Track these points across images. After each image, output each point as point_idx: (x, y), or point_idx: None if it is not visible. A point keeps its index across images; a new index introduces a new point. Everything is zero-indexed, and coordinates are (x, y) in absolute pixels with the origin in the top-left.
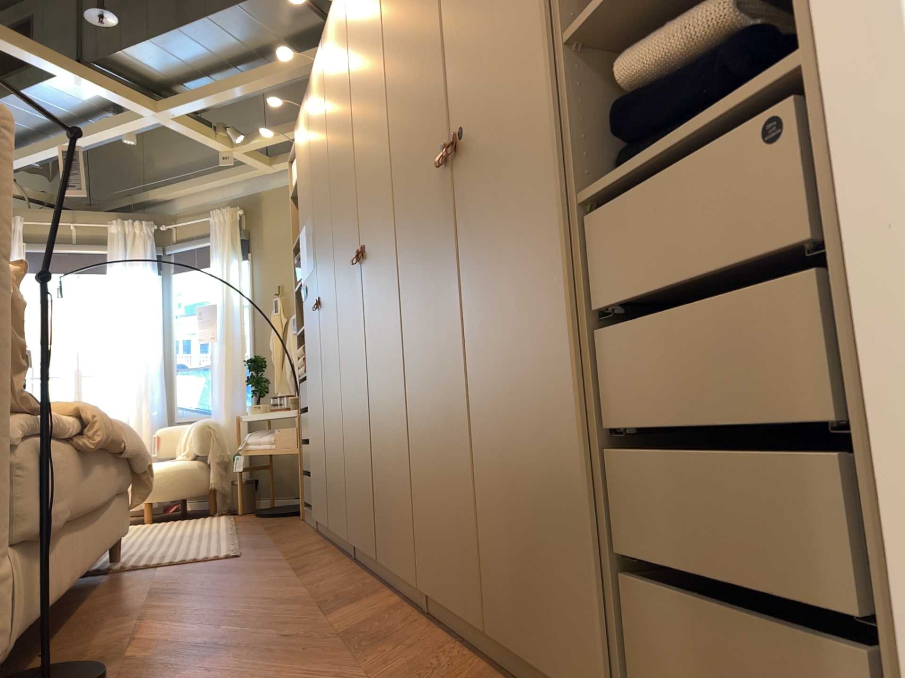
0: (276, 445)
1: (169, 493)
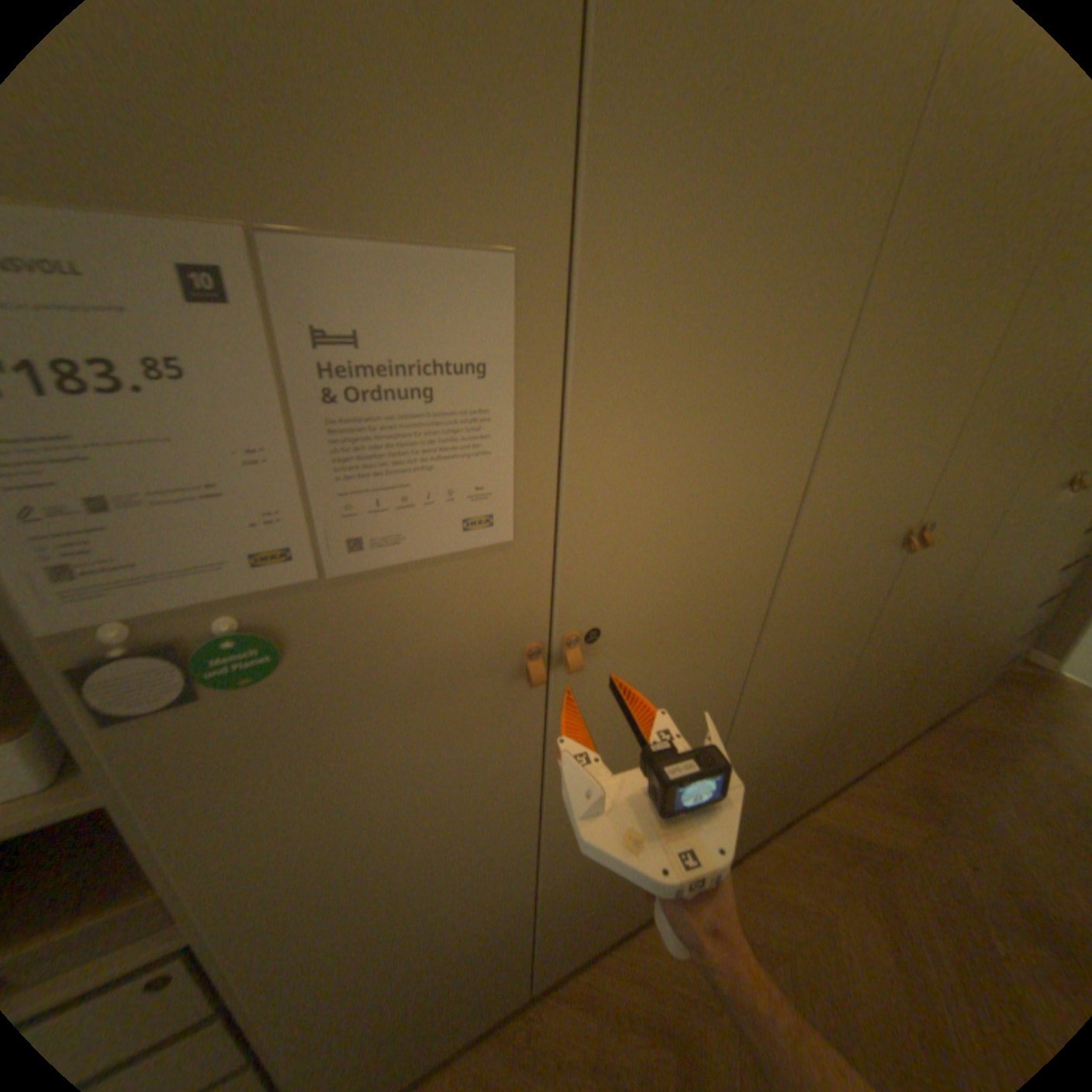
0: None
1: None
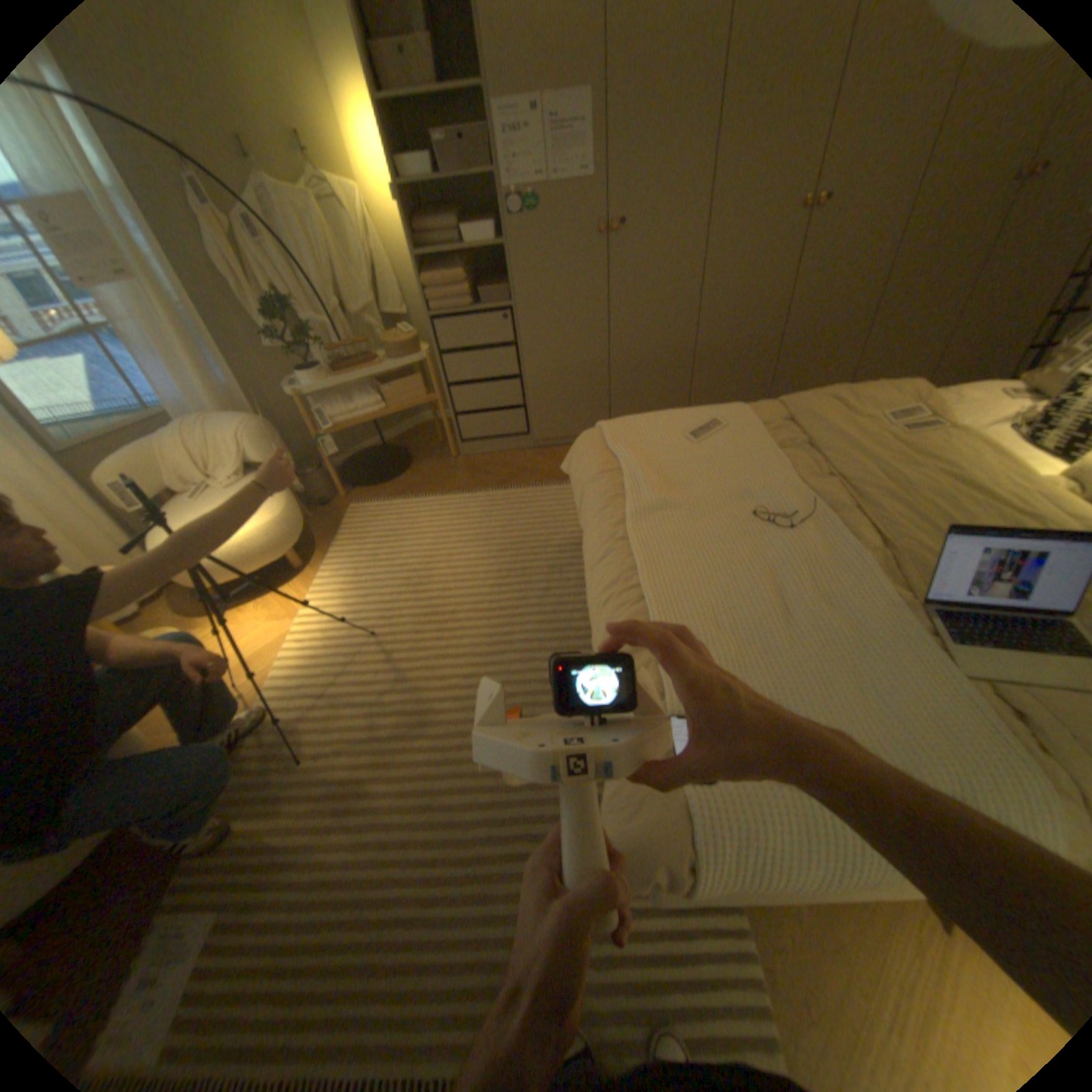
0: (380, 410)
1: (301, 530)
